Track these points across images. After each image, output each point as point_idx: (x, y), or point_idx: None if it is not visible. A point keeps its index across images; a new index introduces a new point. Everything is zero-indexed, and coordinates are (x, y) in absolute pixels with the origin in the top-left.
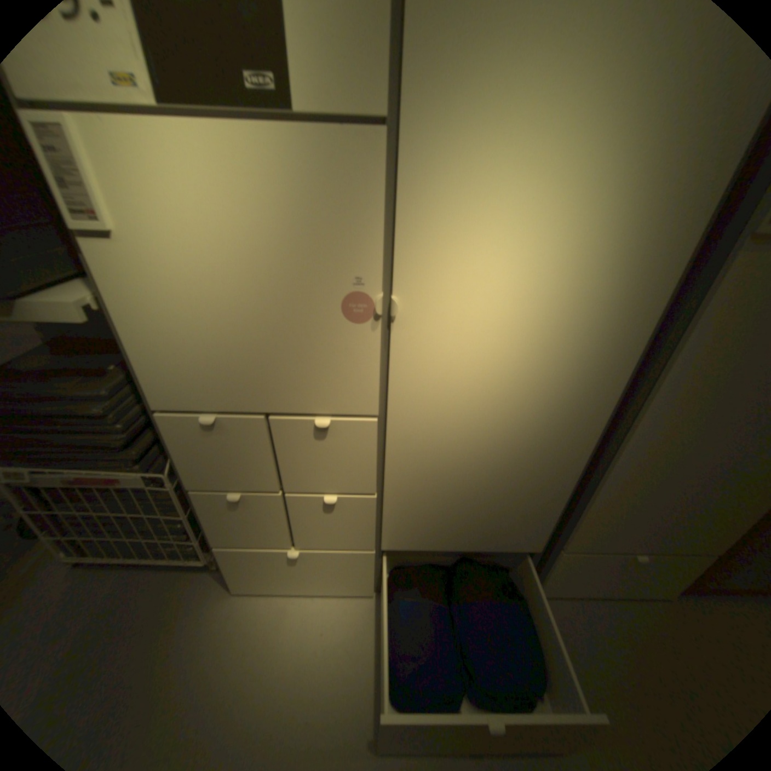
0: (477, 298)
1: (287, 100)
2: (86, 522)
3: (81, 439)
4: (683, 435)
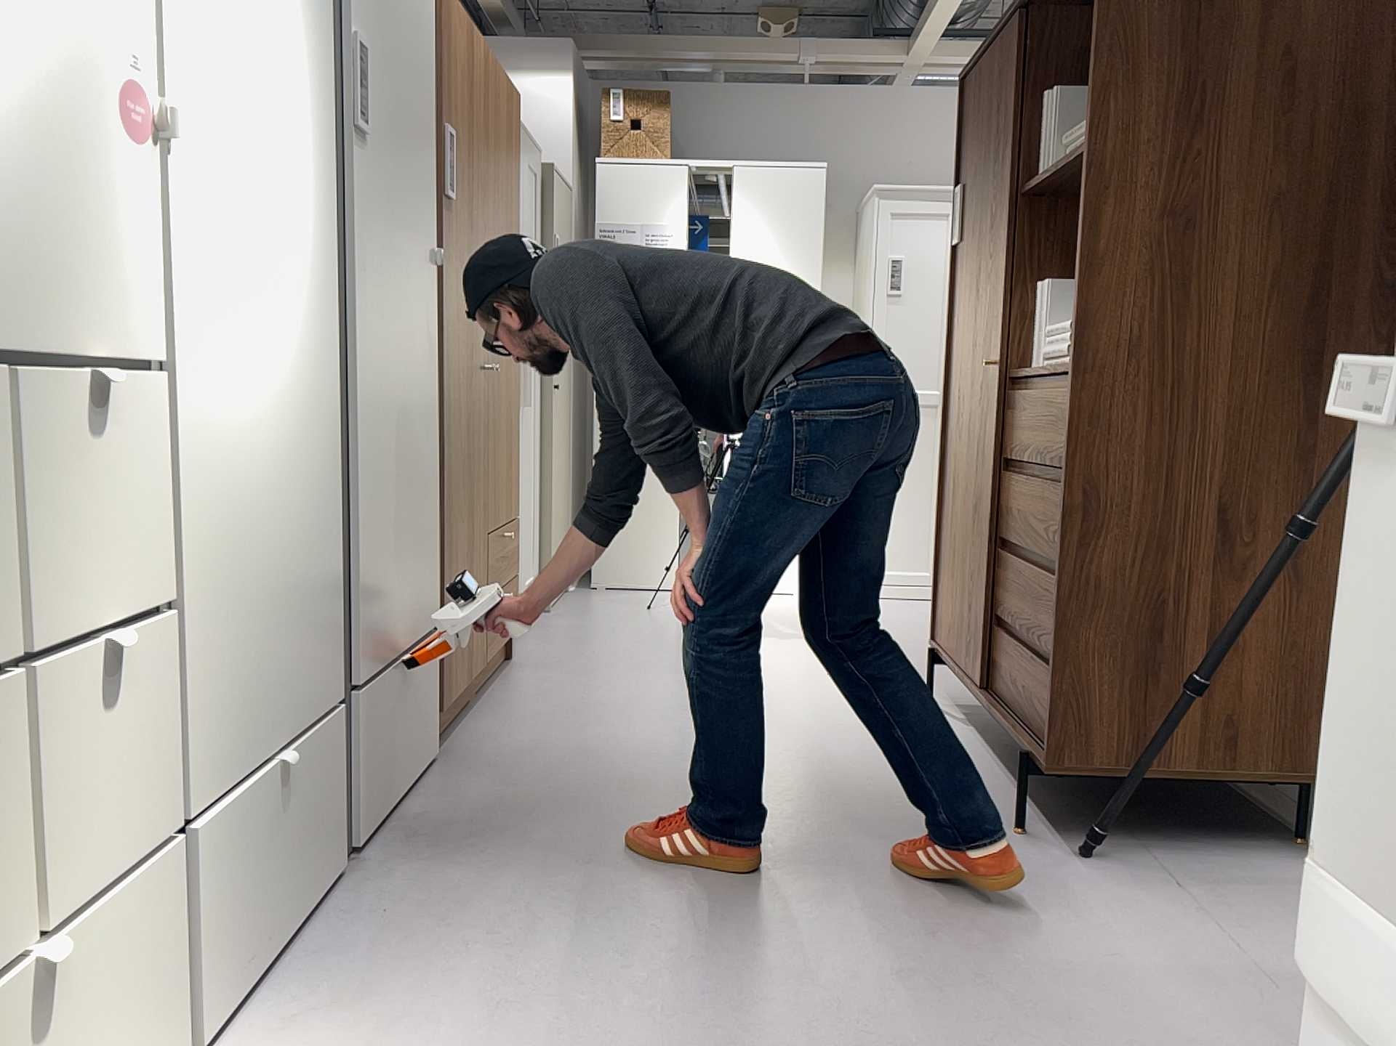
0: (224, 139)
1: None
2: None
3: None
4: (376, 397)
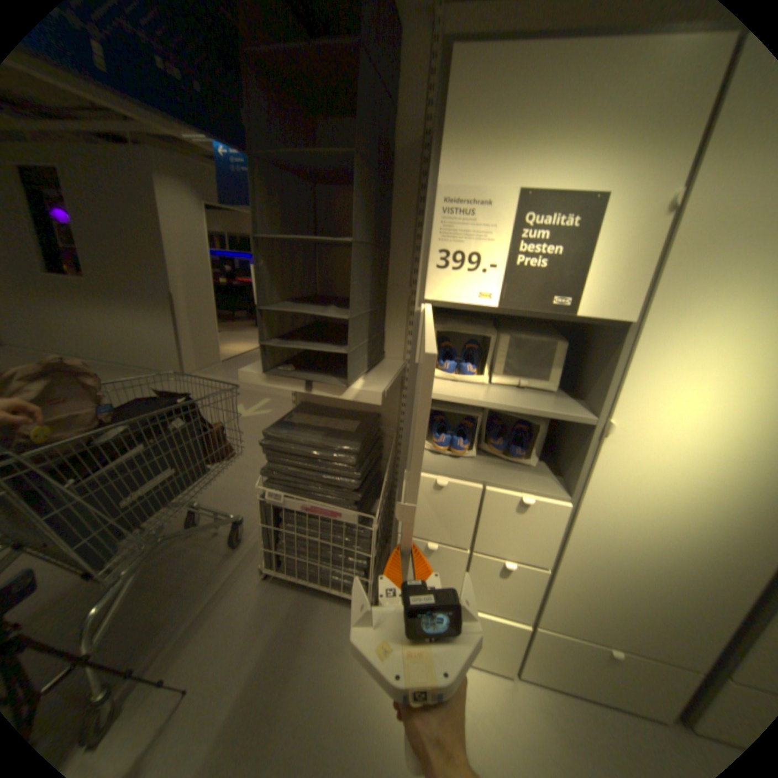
0: (679, 431)
1: (575, 311)
2: (298, 543)
3: (331, 480)
4: None
